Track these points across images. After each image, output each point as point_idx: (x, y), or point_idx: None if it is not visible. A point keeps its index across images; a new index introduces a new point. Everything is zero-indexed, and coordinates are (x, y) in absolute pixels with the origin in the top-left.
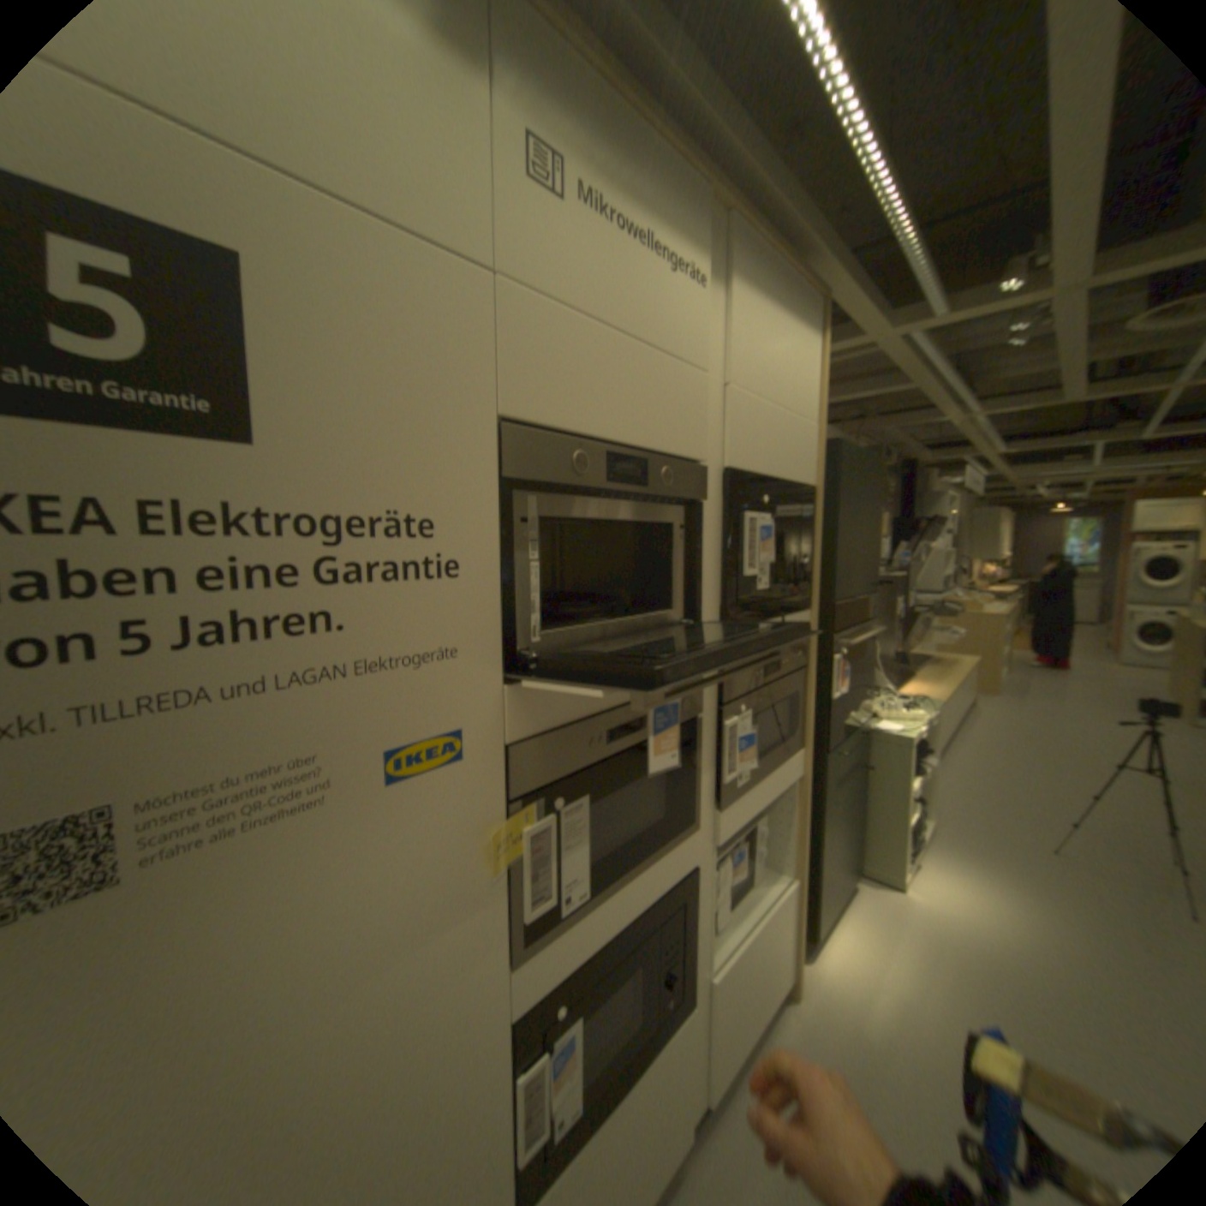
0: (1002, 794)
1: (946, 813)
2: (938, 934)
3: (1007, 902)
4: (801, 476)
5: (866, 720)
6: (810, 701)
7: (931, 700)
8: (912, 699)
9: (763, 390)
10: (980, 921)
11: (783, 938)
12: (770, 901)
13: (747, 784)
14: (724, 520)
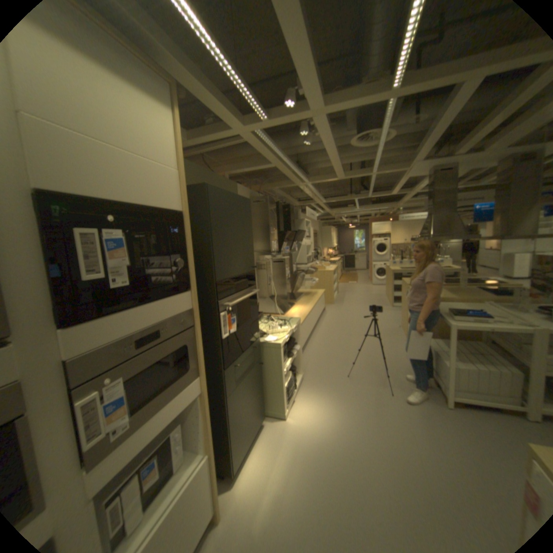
0: (330, 351)
1: (308, 367)
2: (296, 441)
3: (327, 410)
4: (161, 204)
5: (255, 339)
6: (198, 347)
7: (294, 318)
8: (286, 319)
9: (89, 130)
10: (315, 425)
11: (193, 500)
12: (181, 481)
13: (124, 432)
14: (41, 235)
